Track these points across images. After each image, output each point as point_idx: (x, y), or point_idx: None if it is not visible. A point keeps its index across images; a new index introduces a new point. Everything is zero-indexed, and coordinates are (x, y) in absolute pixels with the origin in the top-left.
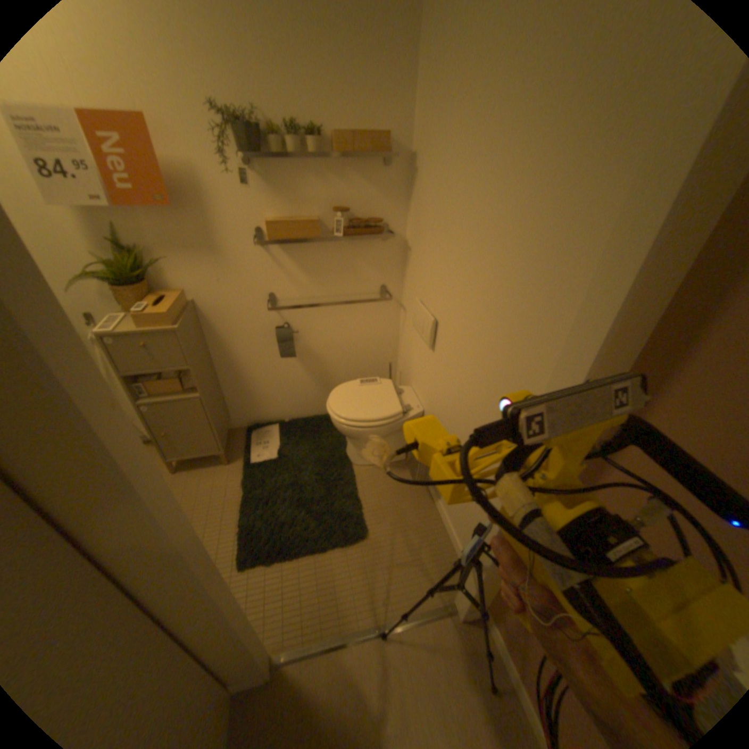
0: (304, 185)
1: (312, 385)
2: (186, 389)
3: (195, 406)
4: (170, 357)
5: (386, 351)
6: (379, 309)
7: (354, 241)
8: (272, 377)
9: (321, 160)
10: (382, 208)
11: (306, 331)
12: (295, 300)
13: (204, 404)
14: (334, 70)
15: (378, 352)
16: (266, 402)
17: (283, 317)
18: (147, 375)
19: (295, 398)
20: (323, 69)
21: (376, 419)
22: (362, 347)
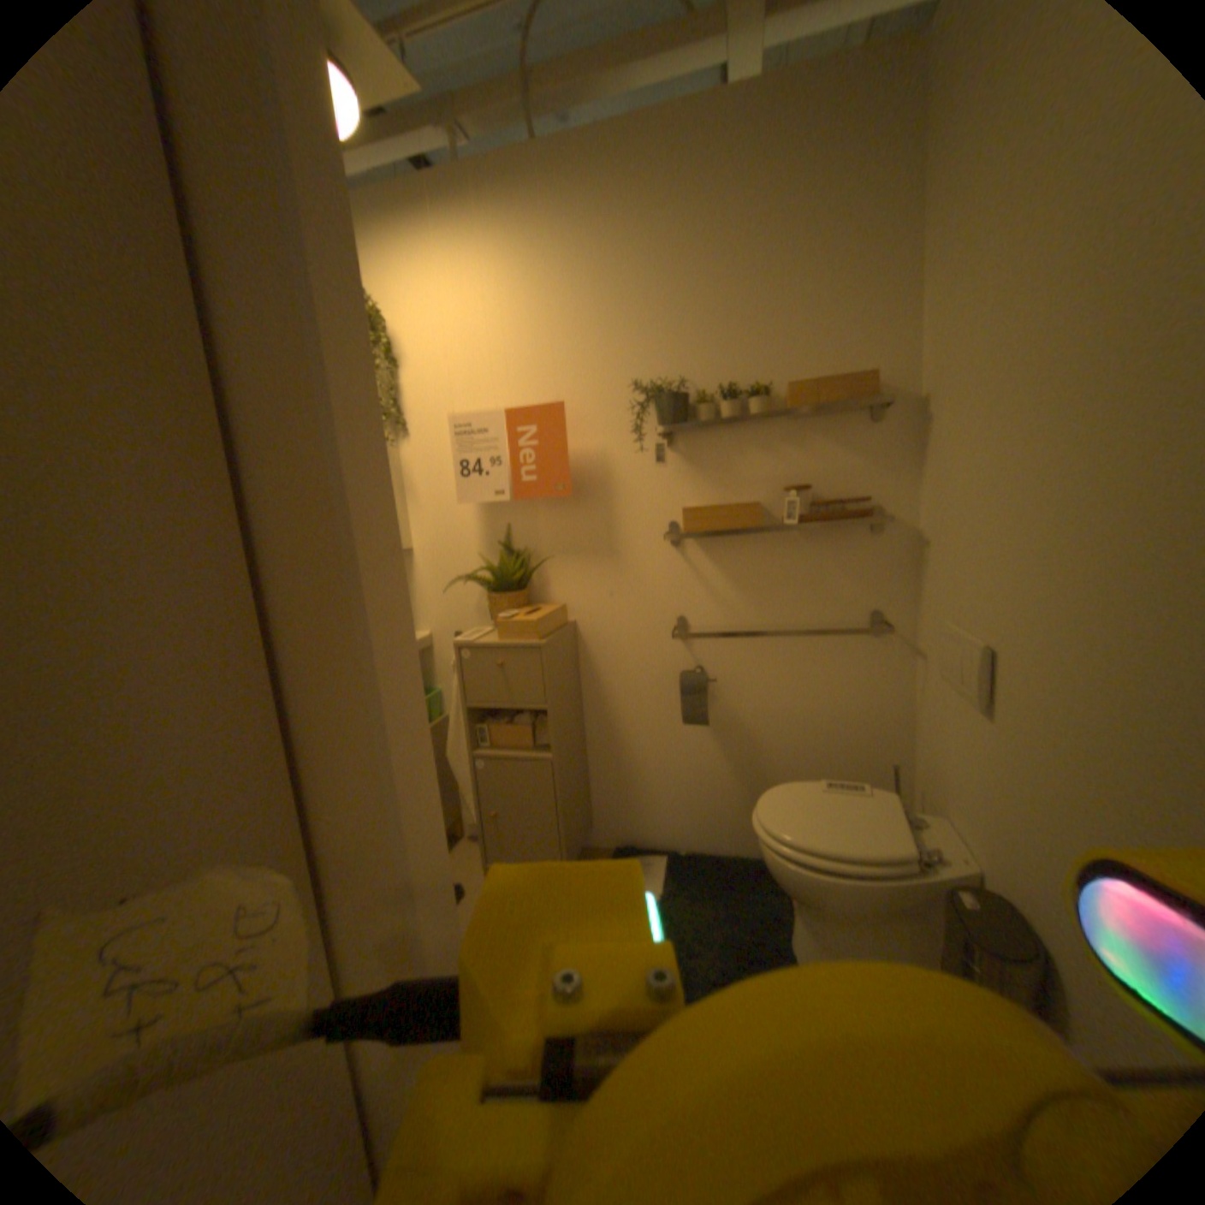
0: (743, 459)
1: (737, 788)
2: (539, 745)
3: (543, 772)
4: (527, 684)
5: (890, 740)
6: (873, 653)
7: (822, 533)
8: (669, 759)
9: (771, 424)
10: (873, 479)
11: (732, 682)
12: (717, 626)
13: (556, 772)
14: (794, 316)
15: (872, 740)
16: (653, 808)
17: (696, 655)
18: (497, 718)
19: (704, 809)
20: (777, 319)
21: (859, 860)
22: (837, 725)
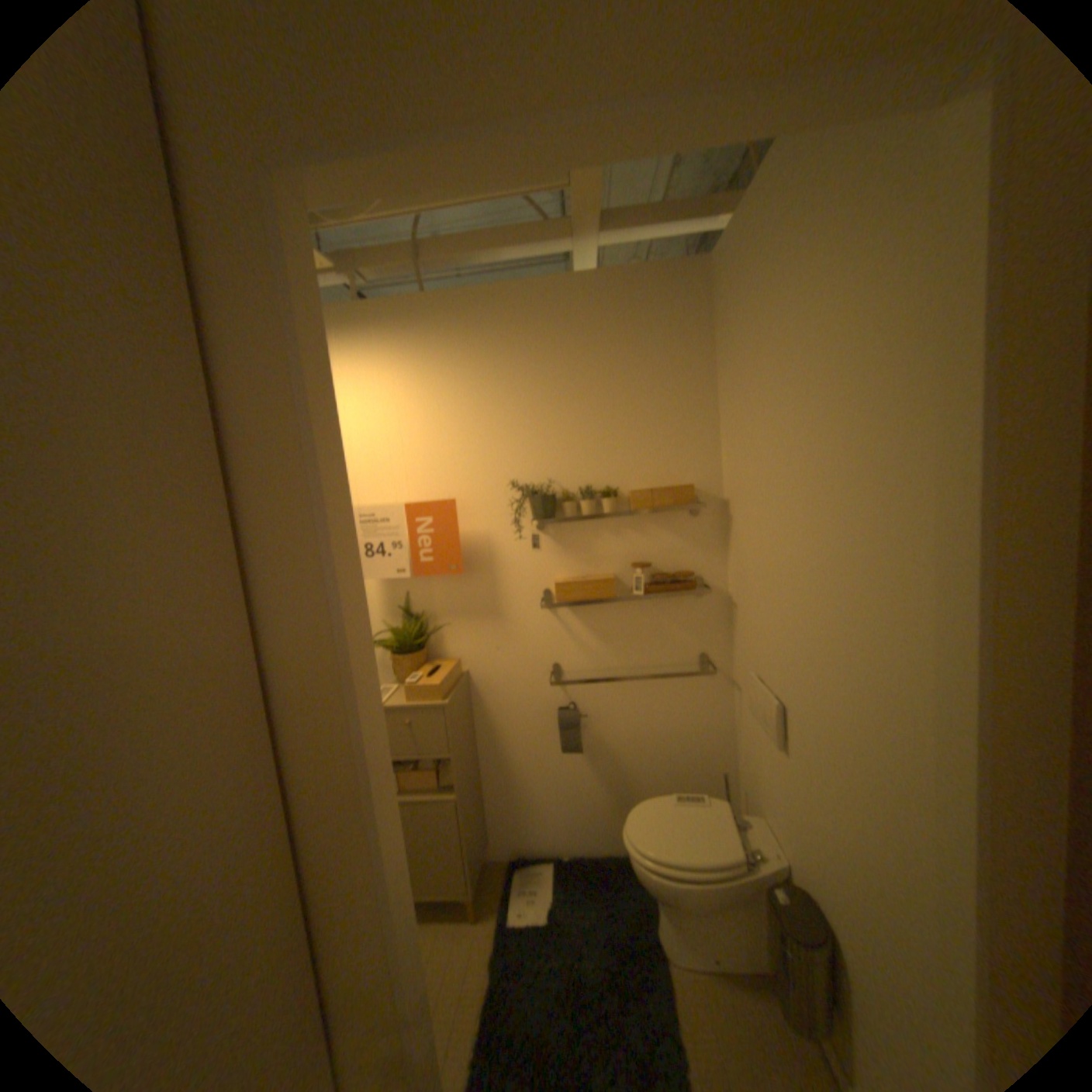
0: (598, 545)
1: (605, 802)
2: (441, 789)
3: (446, 815)
4: (431, 741)
5: (717, 754)
6: (700, 688)
7: (659, 600)
8: (549, 783)
9: (617, 519)
10: (693, 561)
11: (598, 716)
12: (583, 673)
13: (457, 814)
14: (630, 443)
15: (704, 755)
16: (538, 825)
17: (568, 696)
18: (401, 765)
19: (579, 822)
20: (618, 444)
21: (703, 872)
22: (678, 745)
